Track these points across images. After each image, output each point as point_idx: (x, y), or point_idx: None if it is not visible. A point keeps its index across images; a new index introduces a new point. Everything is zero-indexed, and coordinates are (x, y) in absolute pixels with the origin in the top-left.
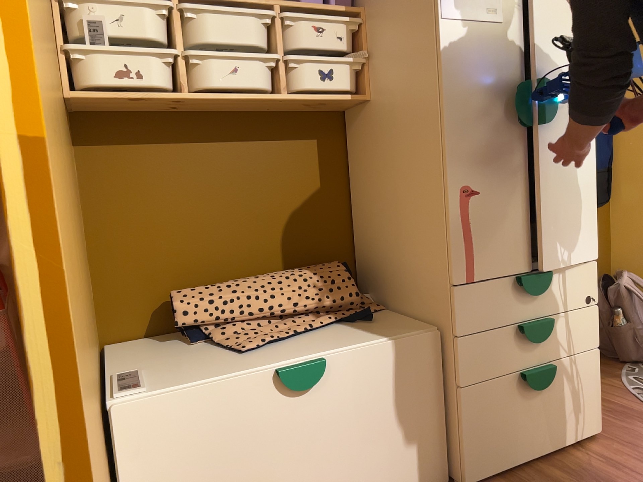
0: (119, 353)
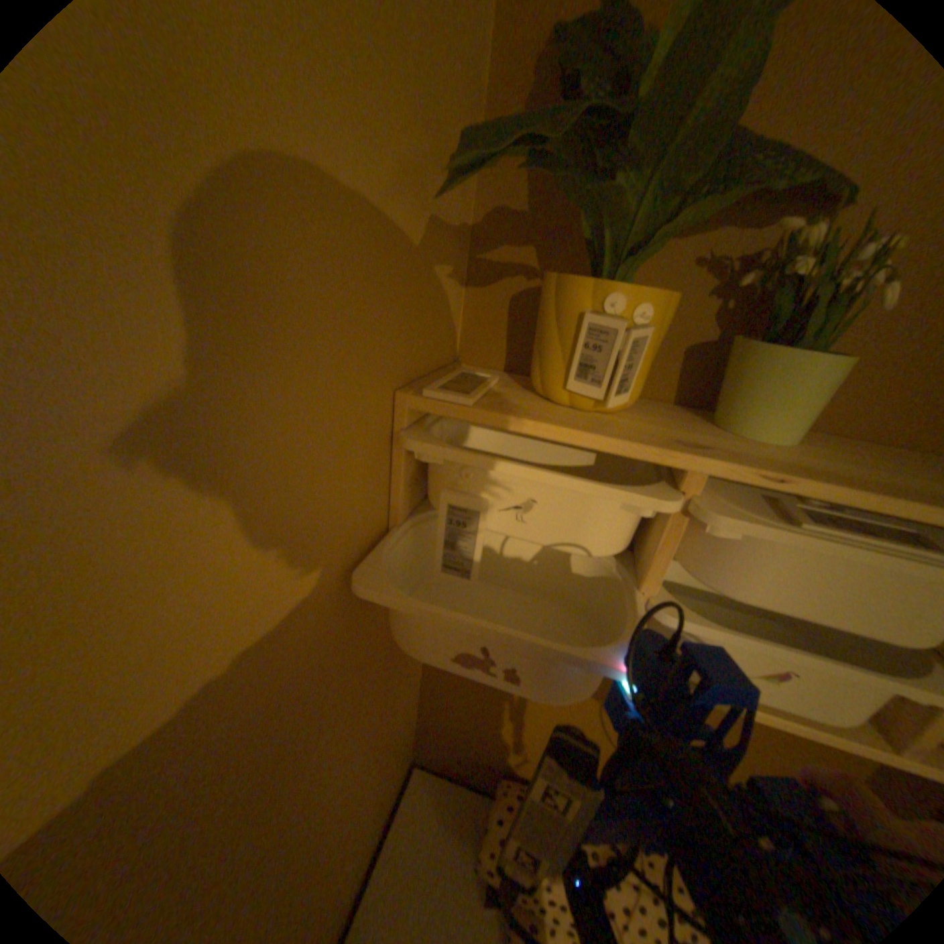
0: (412, 825)
